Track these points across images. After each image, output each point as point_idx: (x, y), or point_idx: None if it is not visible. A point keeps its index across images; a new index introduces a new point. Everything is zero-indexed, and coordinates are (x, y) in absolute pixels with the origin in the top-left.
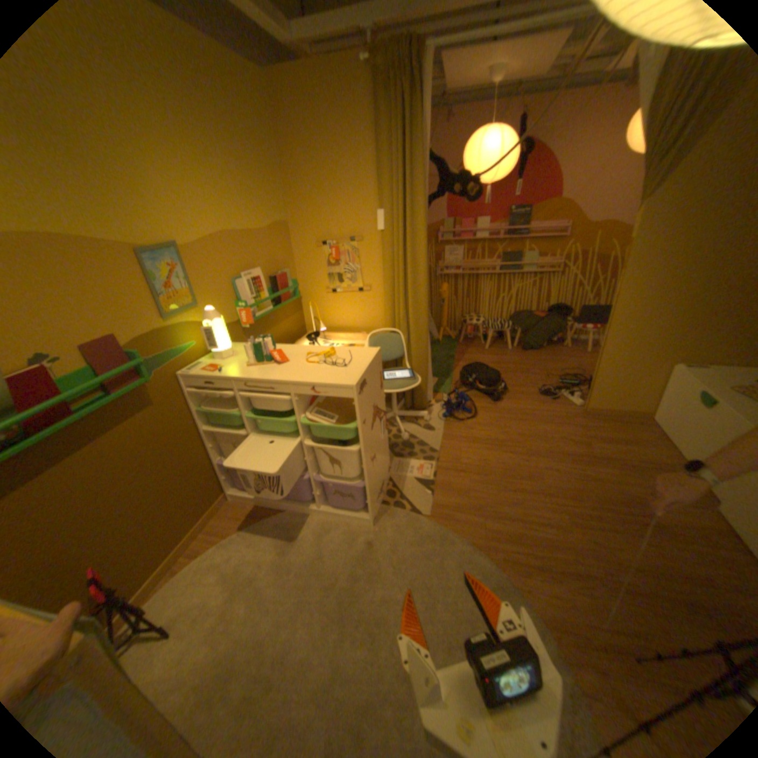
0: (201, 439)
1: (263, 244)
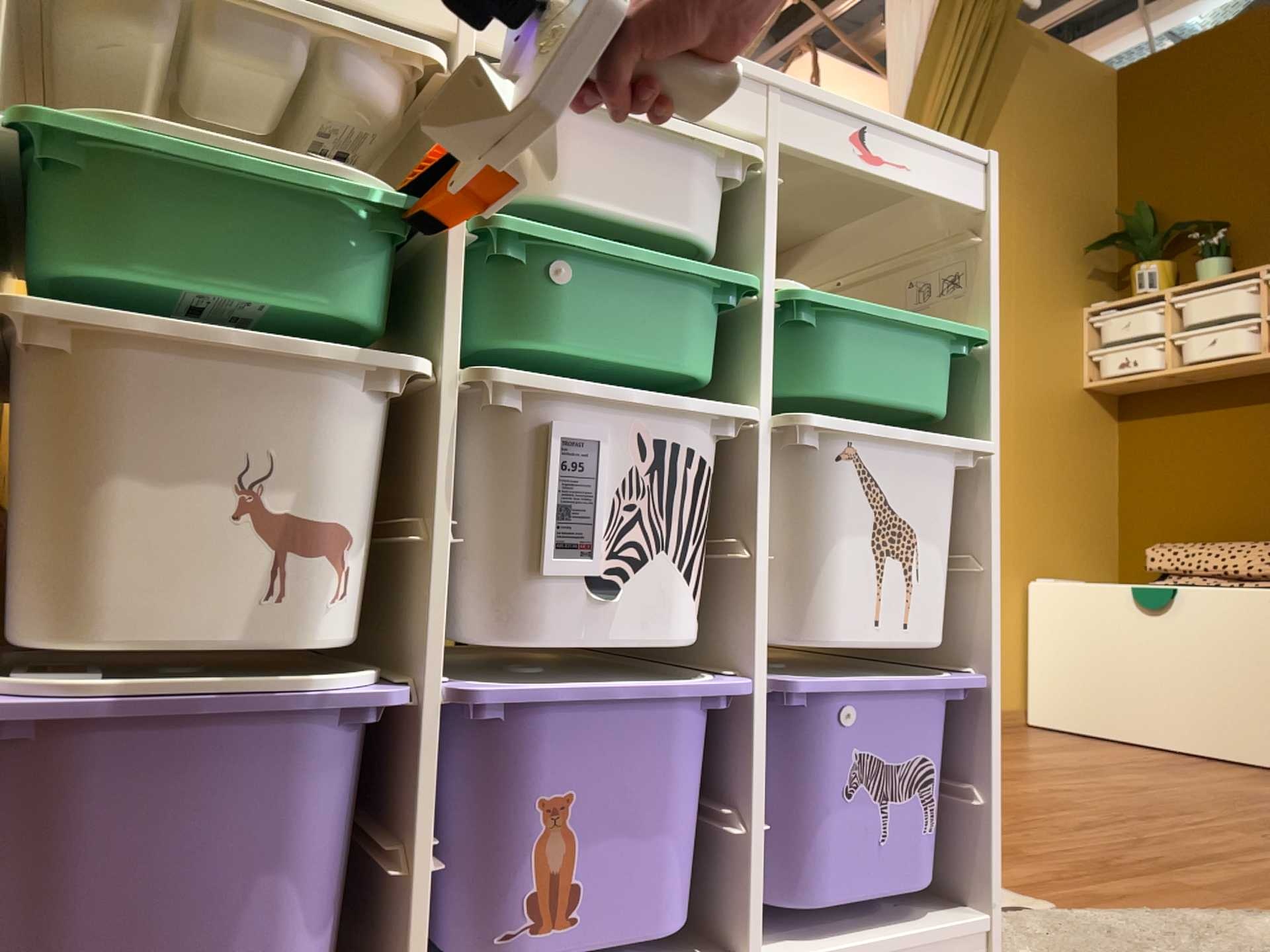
0: None
1: None
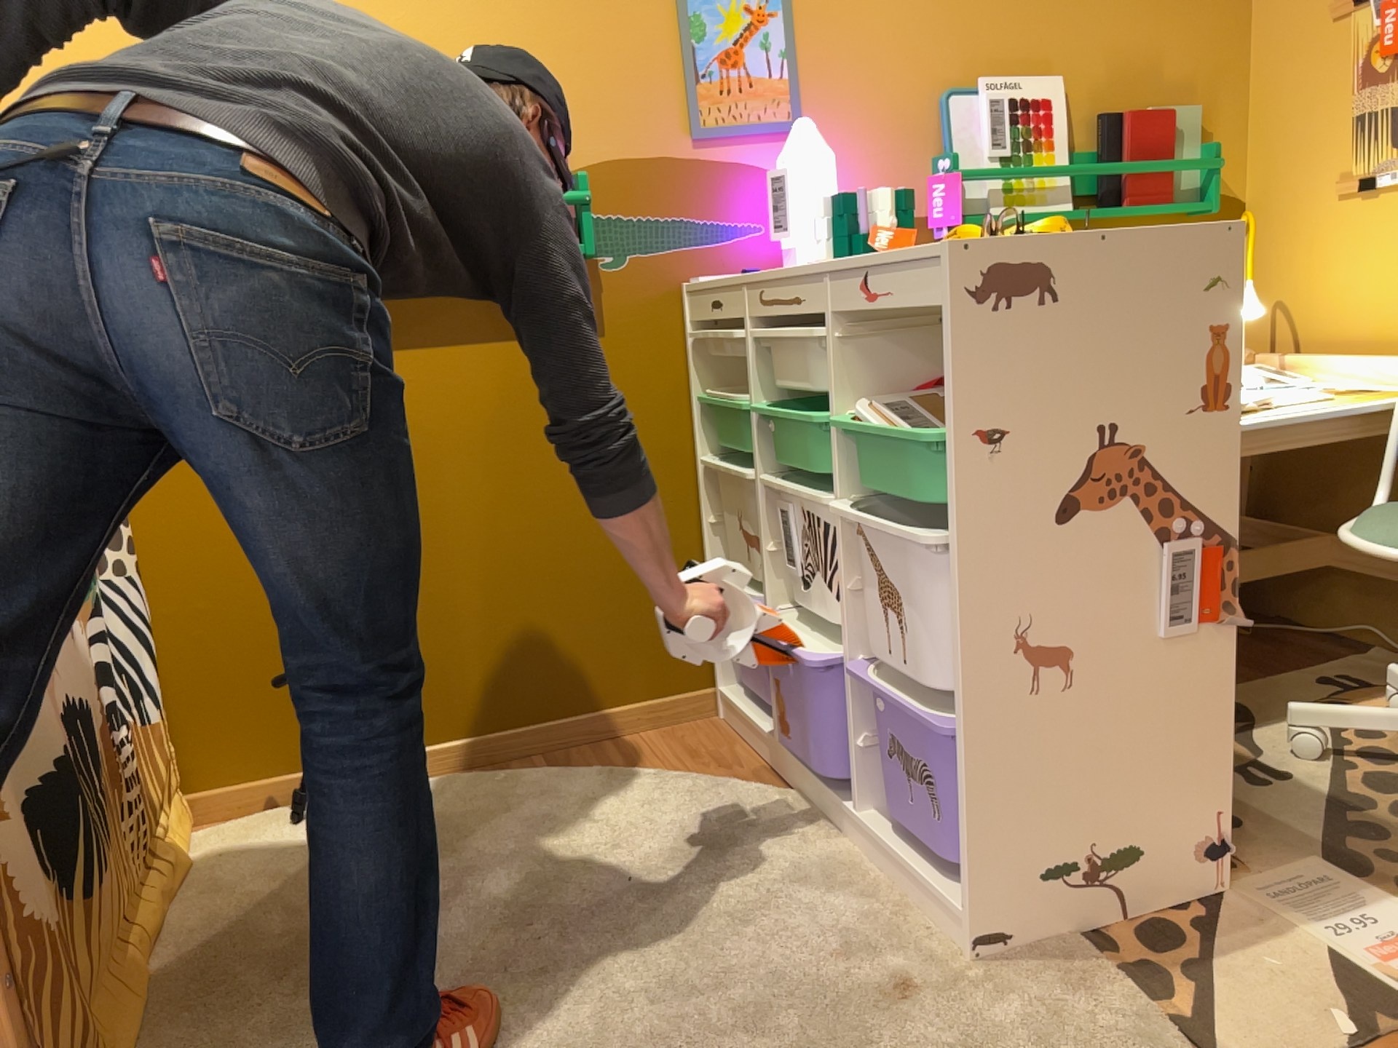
0: (699, 490)
1: (1106, 10)
